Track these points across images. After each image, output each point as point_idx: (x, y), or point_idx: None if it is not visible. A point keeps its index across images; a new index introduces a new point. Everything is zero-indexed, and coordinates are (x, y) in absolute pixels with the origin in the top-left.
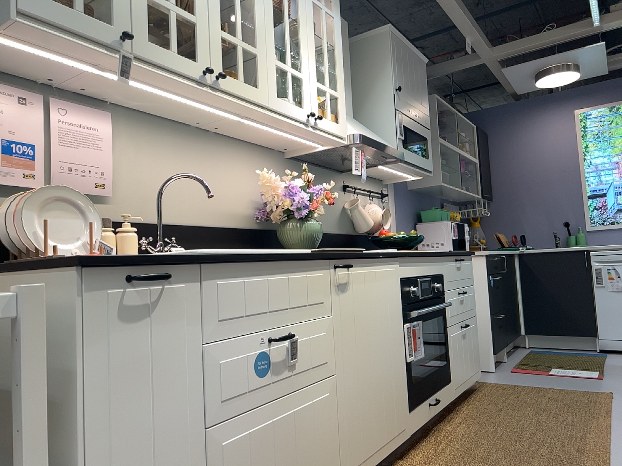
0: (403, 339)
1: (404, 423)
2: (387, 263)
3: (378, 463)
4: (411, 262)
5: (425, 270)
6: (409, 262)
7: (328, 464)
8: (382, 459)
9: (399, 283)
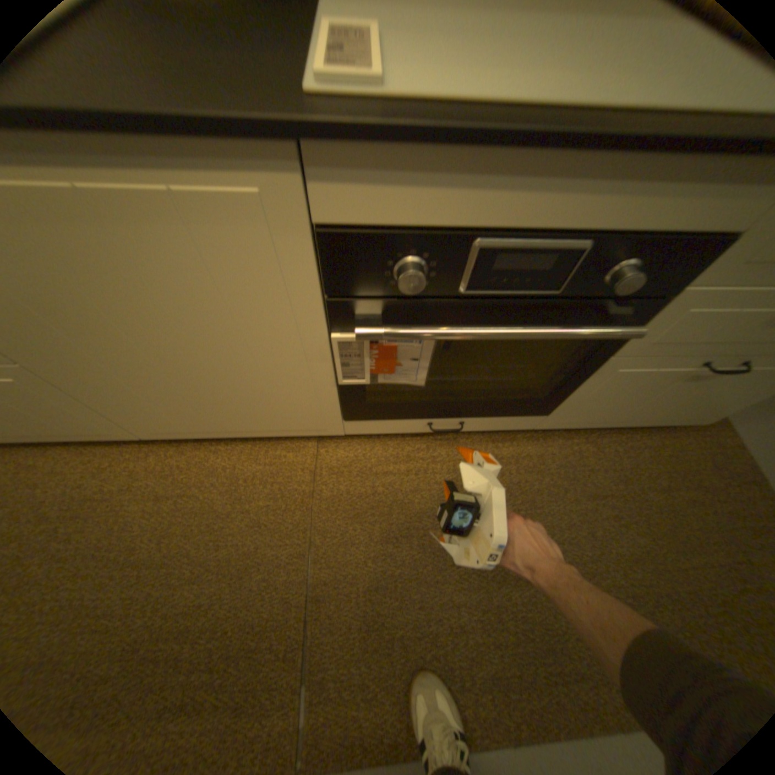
0: (331, 350)
1: (318, 426)
2: (163, 159)
3: (239, 437)
4: (430, 165)
5: (561, 208)
6: (398, 164)
7: (83, 425)
8: (251, 437)
9: (315, 236)
